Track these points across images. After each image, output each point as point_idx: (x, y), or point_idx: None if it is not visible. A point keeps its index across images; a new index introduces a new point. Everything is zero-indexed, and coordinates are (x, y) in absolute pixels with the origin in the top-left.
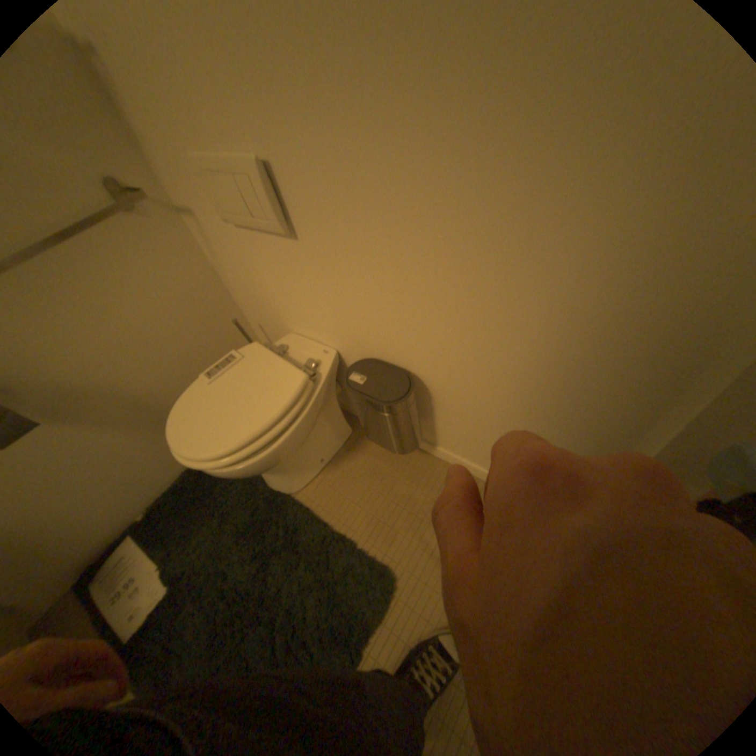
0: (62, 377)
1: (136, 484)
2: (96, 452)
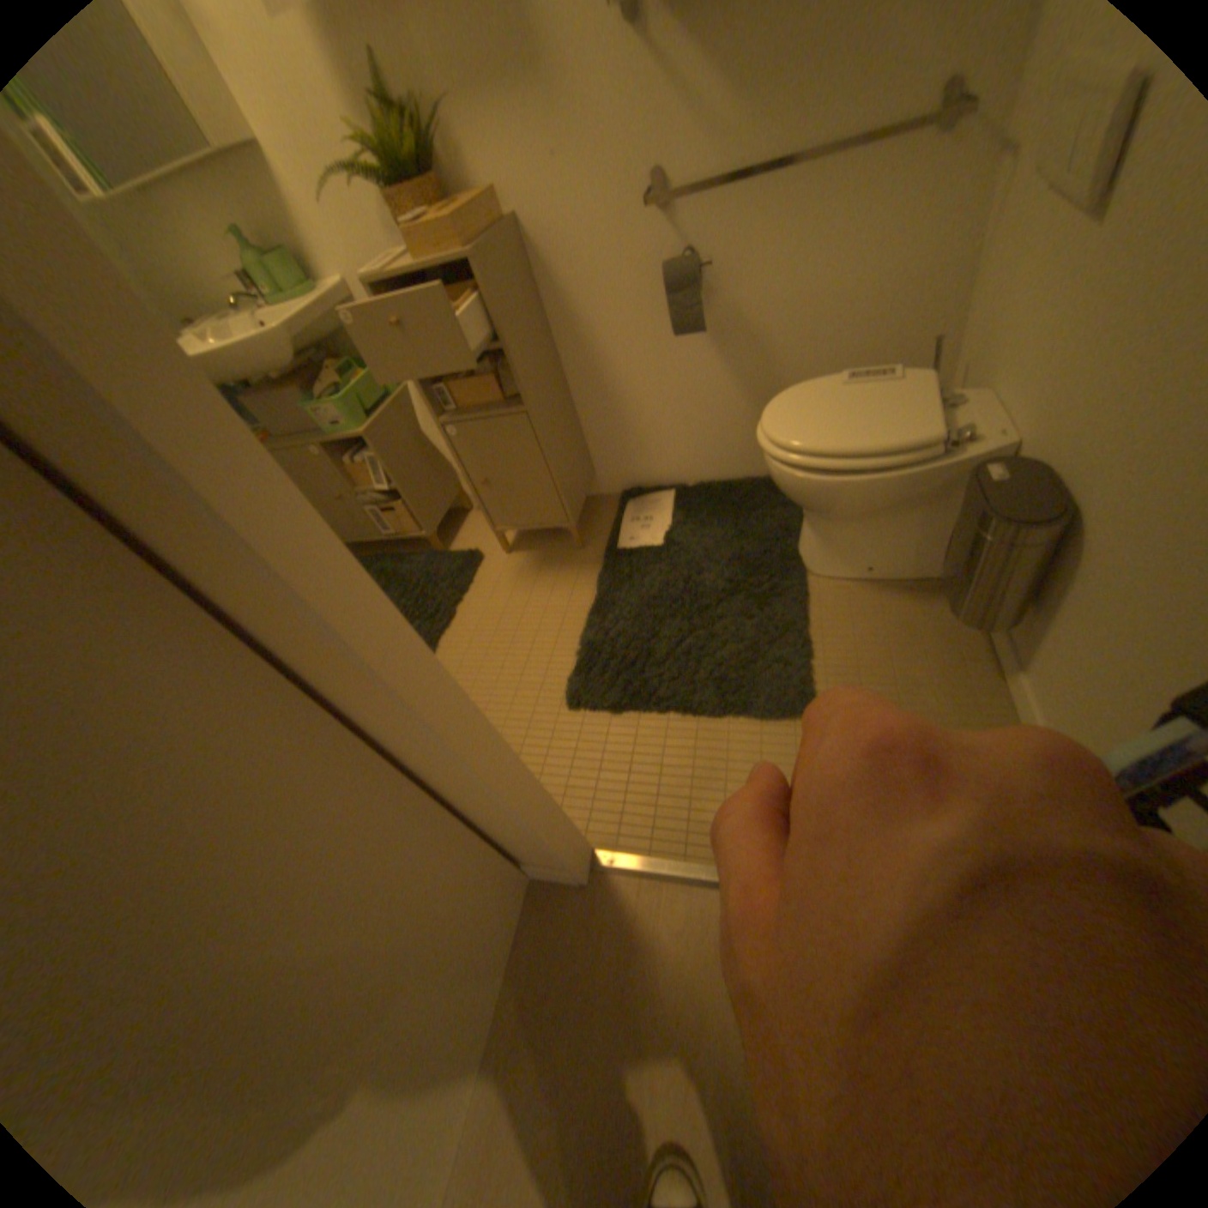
0: (746, 301)
1: (711, 451)
2: (712, 393)
